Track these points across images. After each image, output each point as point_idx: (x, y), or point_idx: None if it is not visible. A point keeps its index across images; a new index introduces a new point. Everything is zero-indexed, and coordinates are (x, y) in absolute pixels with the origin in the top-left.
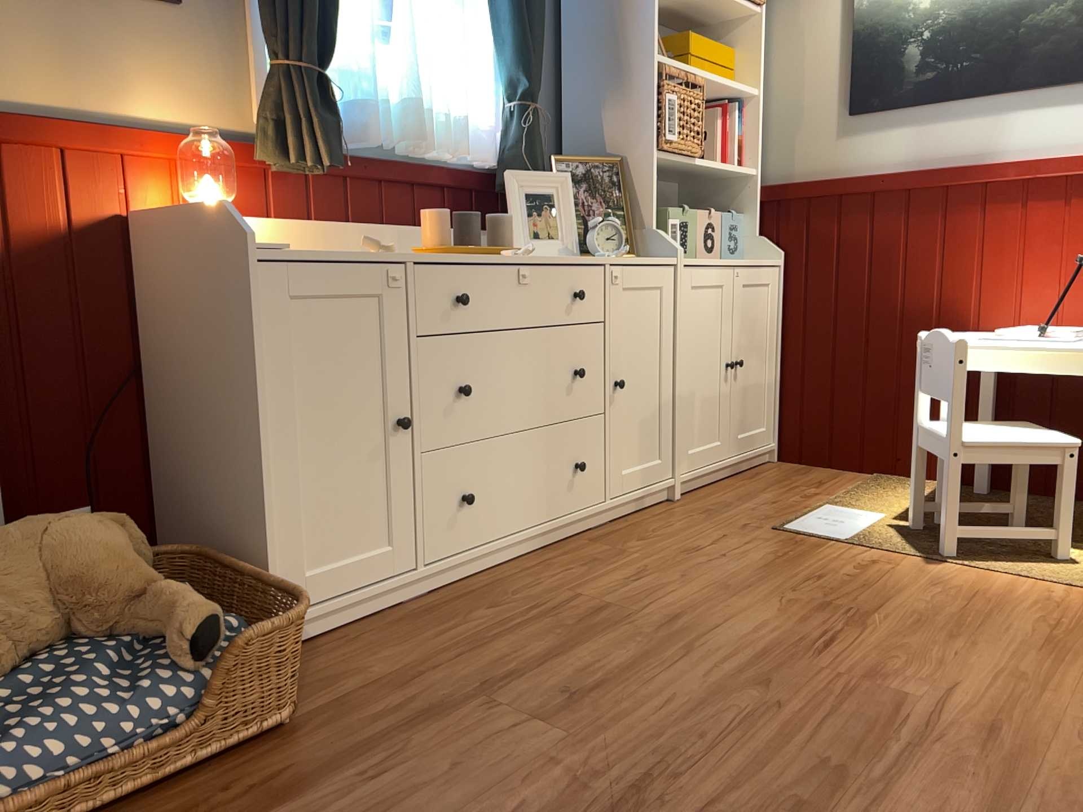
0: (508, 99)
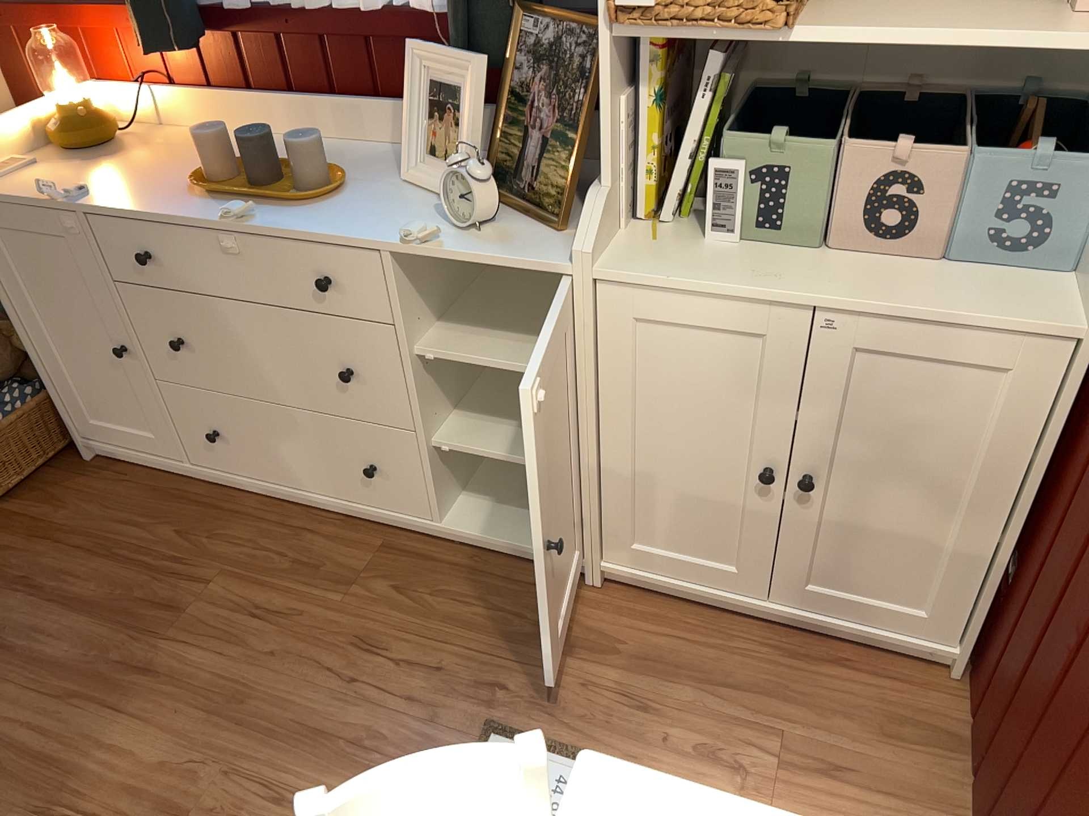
0: None
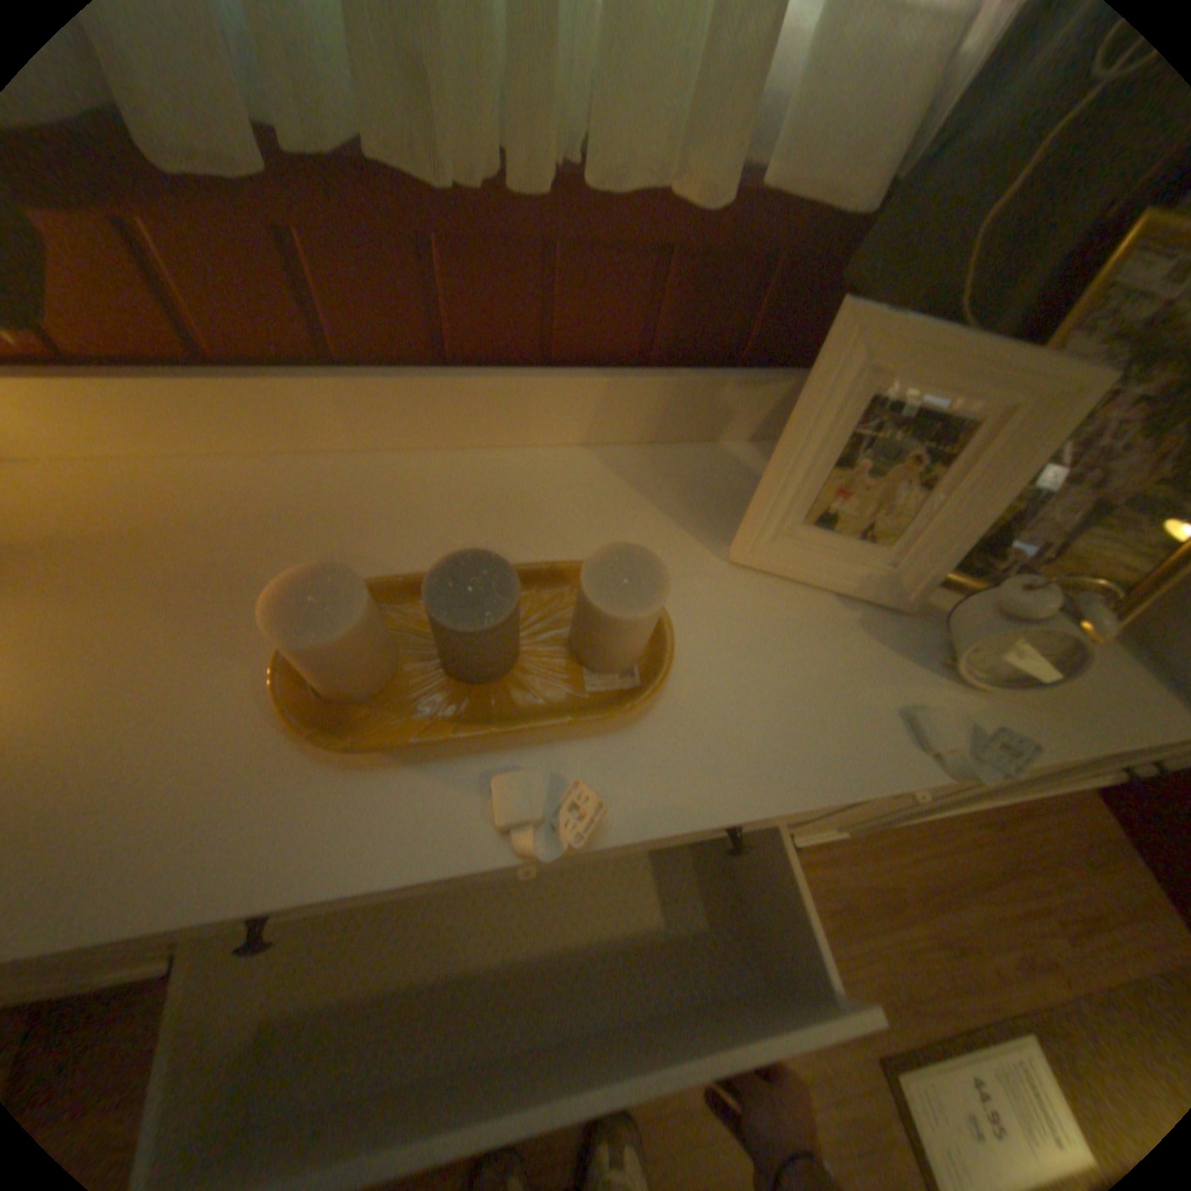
0: None
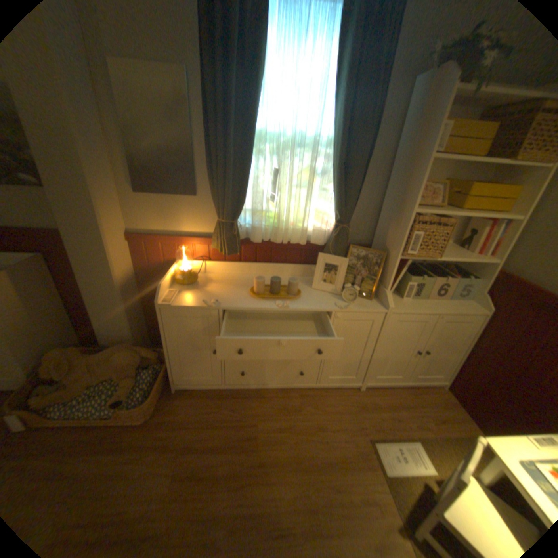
0: (335, 219)
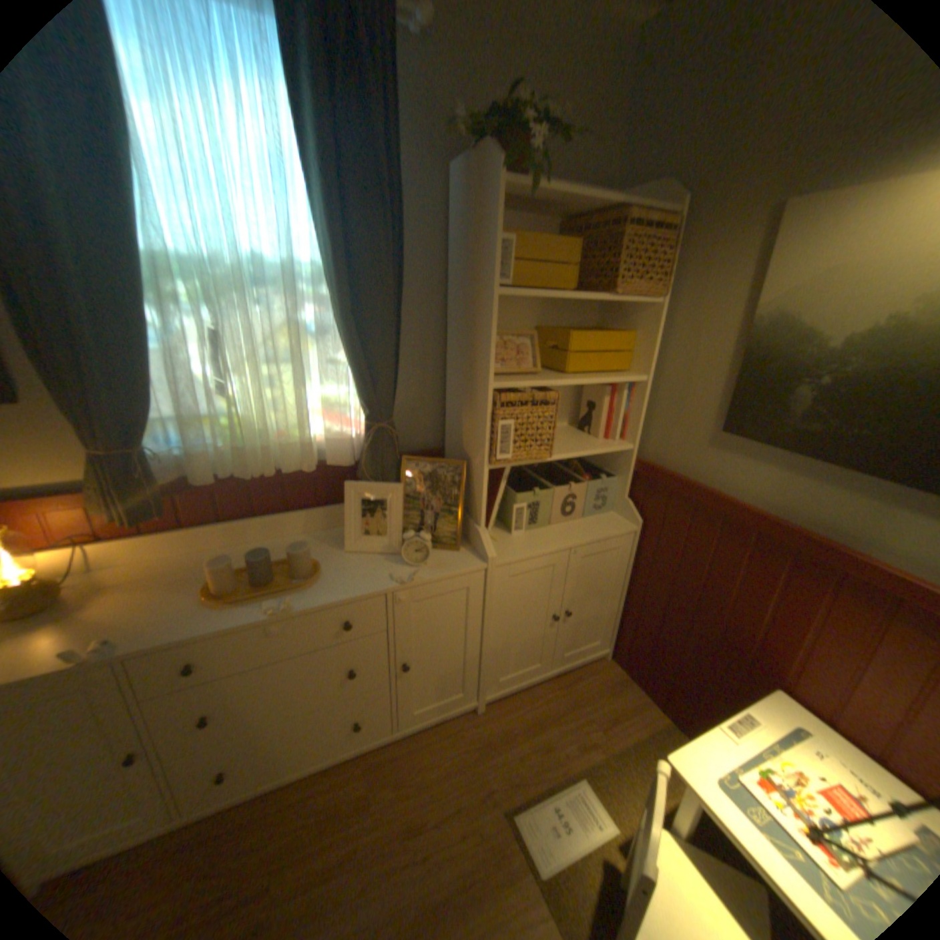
0: (364, 414)
